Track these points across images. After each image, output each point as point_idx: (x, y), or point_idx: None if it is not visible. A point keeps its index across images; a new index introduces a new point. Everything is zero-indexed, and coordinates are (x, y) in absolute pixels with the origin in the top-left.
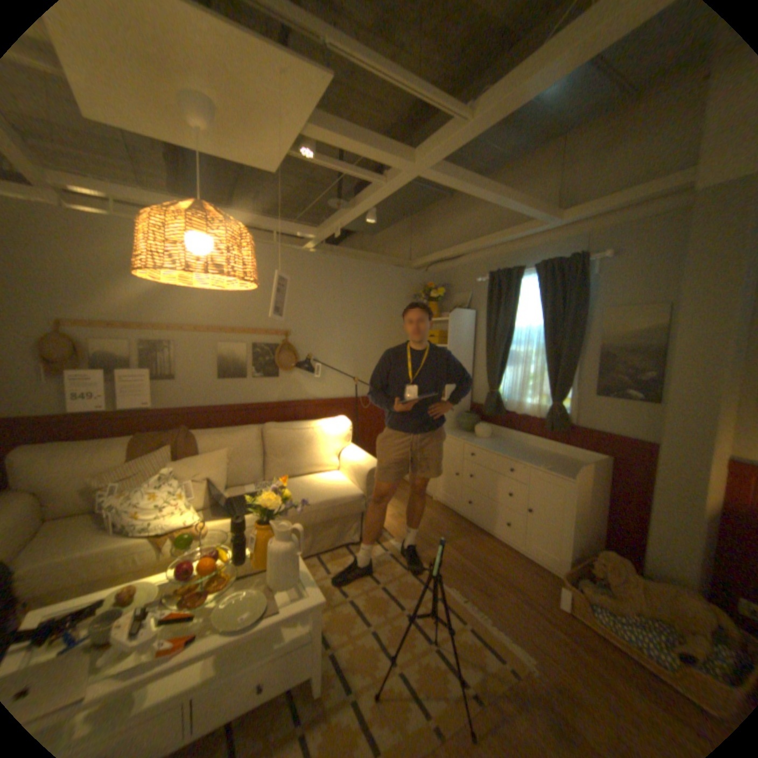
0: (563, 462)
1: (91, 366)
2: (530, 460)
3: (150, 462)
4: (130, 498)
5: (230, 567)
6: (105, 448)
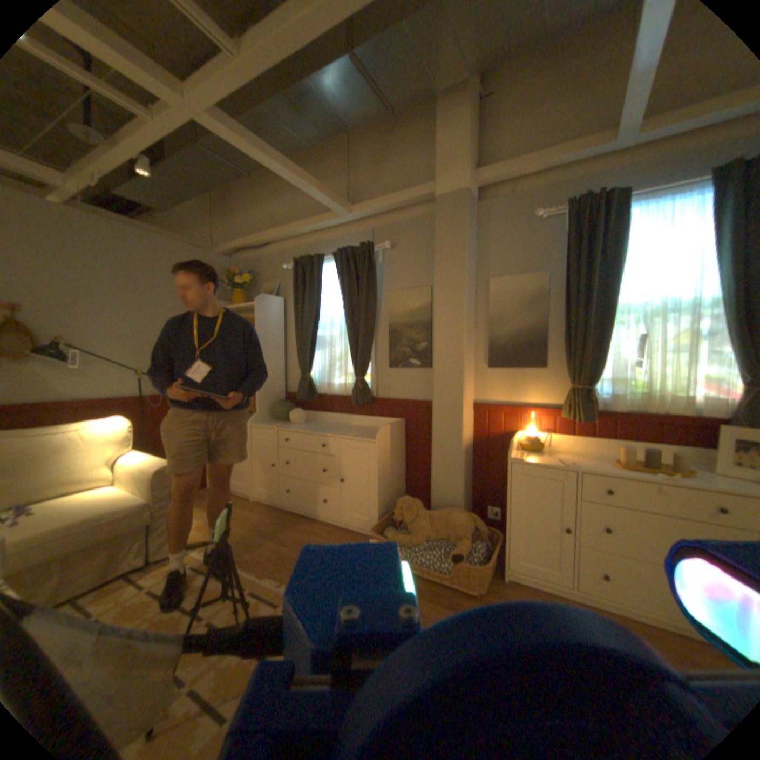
0: (368, 430)
1: None
2: (339, 433)
3: None
4: None
5: None
6: None
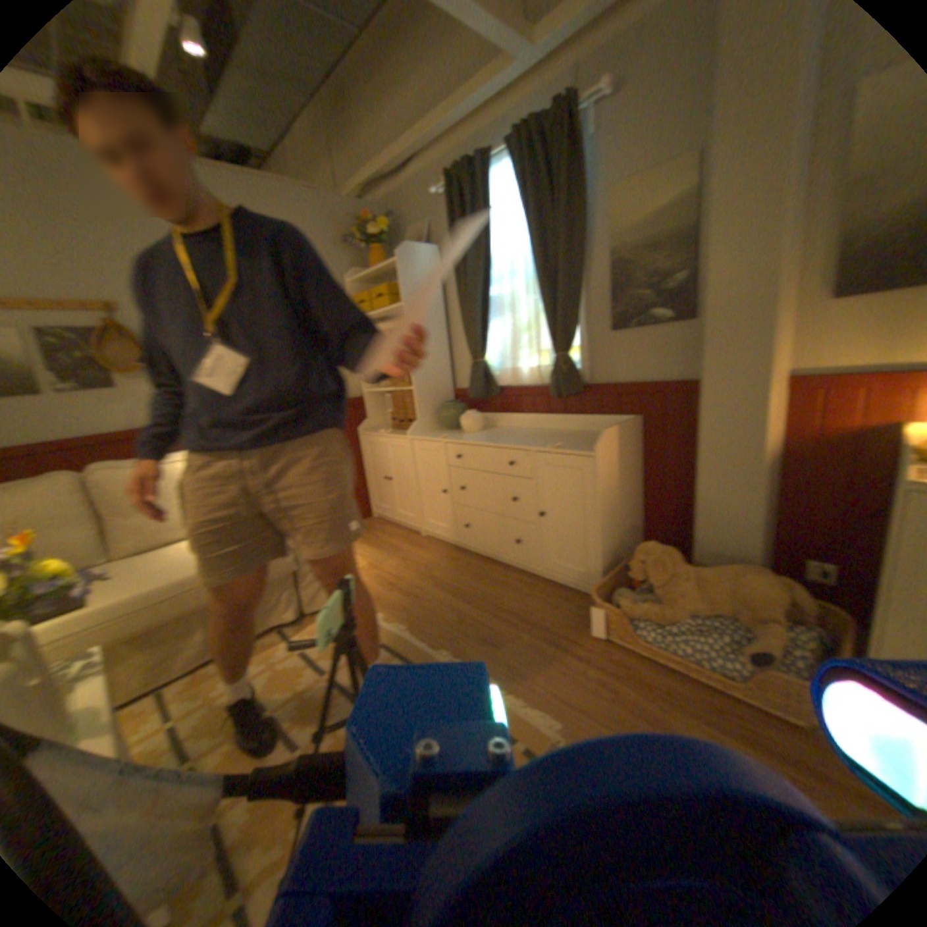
0: (580, 437)
1: None
2: (535, 443)
3: None
4: None
5: None
6: None
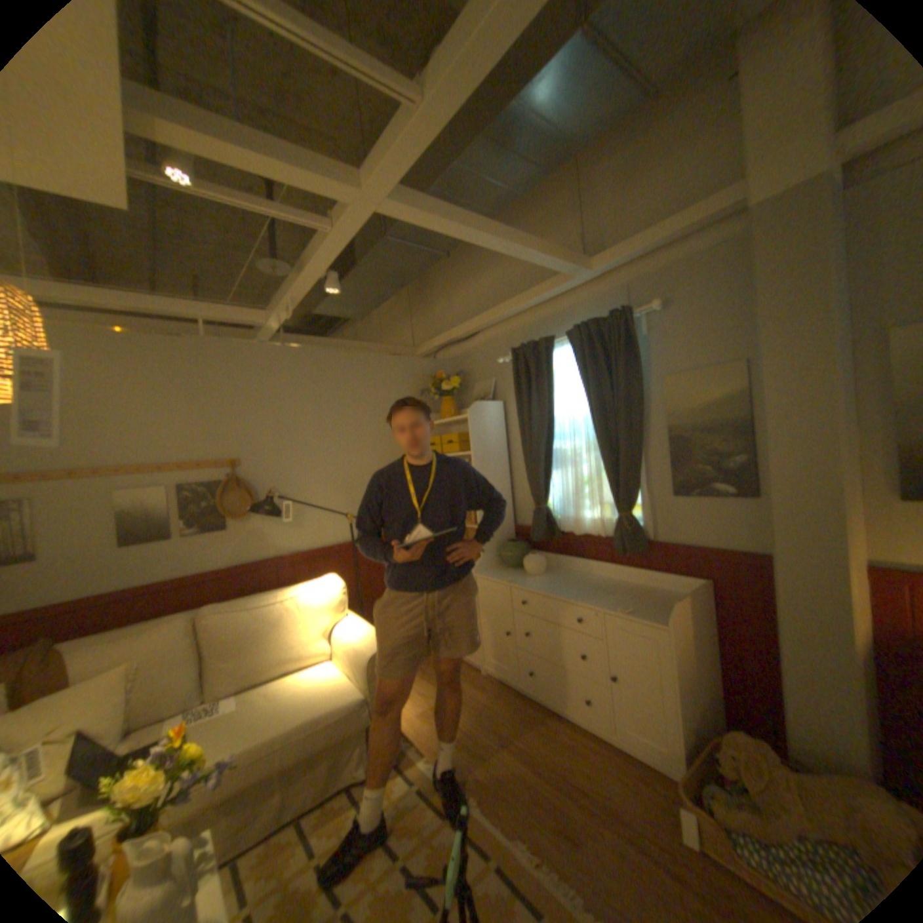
0: (648, 596)
1: None
2: (603, 602)
3: None
4: None
5: None
6: None
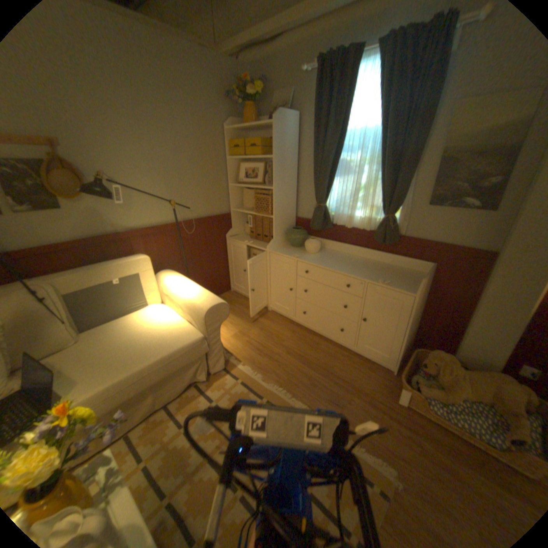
0: (393, 271)
1: None
2: (366, 275)
3: None
4: None
5: None
6: None
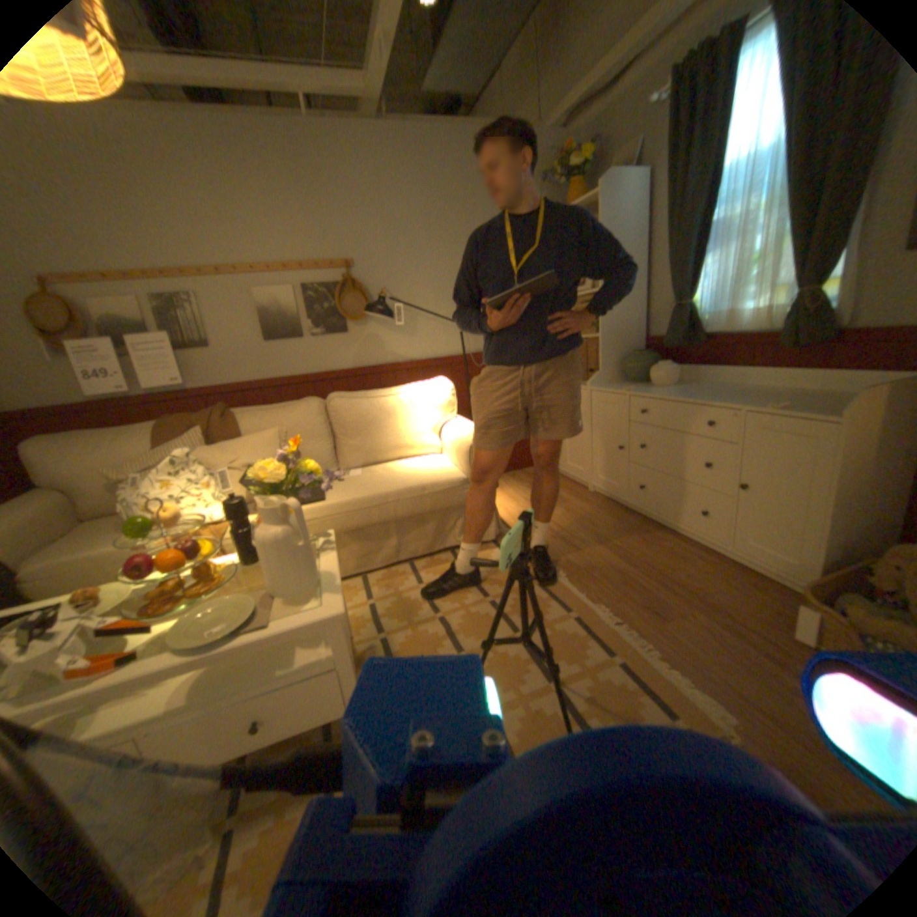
0: (819, 397)
1: (100, 332)
2: (749, 401)
3: (175, 444)
4: (139, 484)
5: (243, 564)
6: (126, 432)
